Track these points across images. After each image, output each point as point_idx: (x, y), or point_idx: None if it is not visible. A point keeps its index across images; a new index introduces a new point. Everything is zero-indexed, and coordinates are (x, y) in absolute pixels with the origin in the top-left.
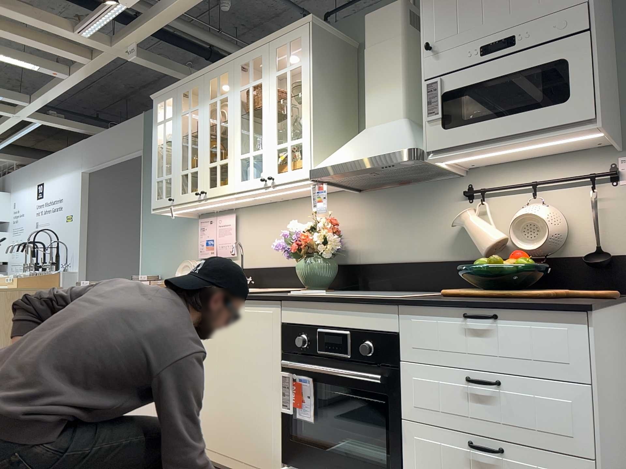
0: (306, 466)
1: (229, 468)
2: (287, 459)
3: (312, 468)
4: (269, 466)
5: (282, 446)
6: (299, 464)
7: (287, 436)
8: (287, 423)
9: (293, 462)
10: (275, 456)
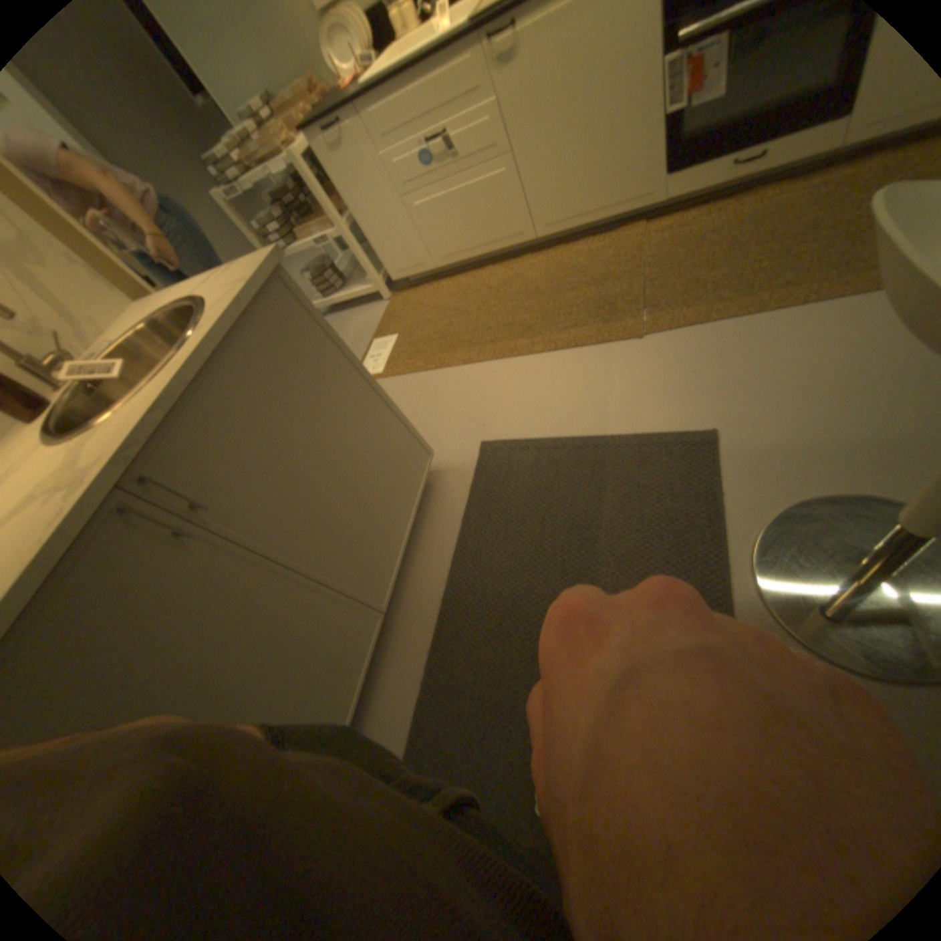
0: (707, 152)
1: (587, 221)
2: (677, 162)
3: (717, 149)
4: (650, 185)
5: (668, 152)
6: (697, 156)
7: (677, 135)
8: (676, 121)
9: (687, 159)
10: (658, 169)
